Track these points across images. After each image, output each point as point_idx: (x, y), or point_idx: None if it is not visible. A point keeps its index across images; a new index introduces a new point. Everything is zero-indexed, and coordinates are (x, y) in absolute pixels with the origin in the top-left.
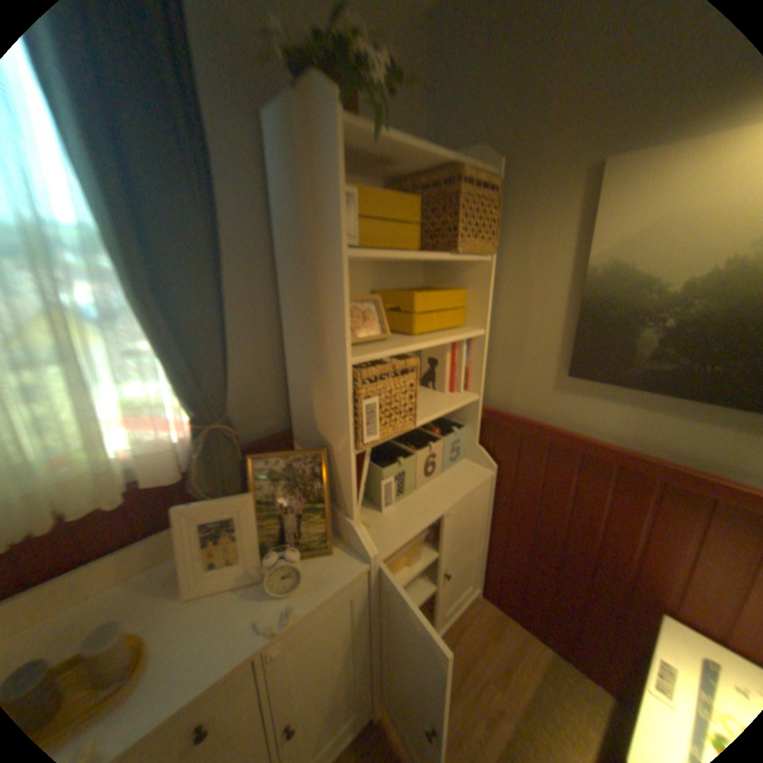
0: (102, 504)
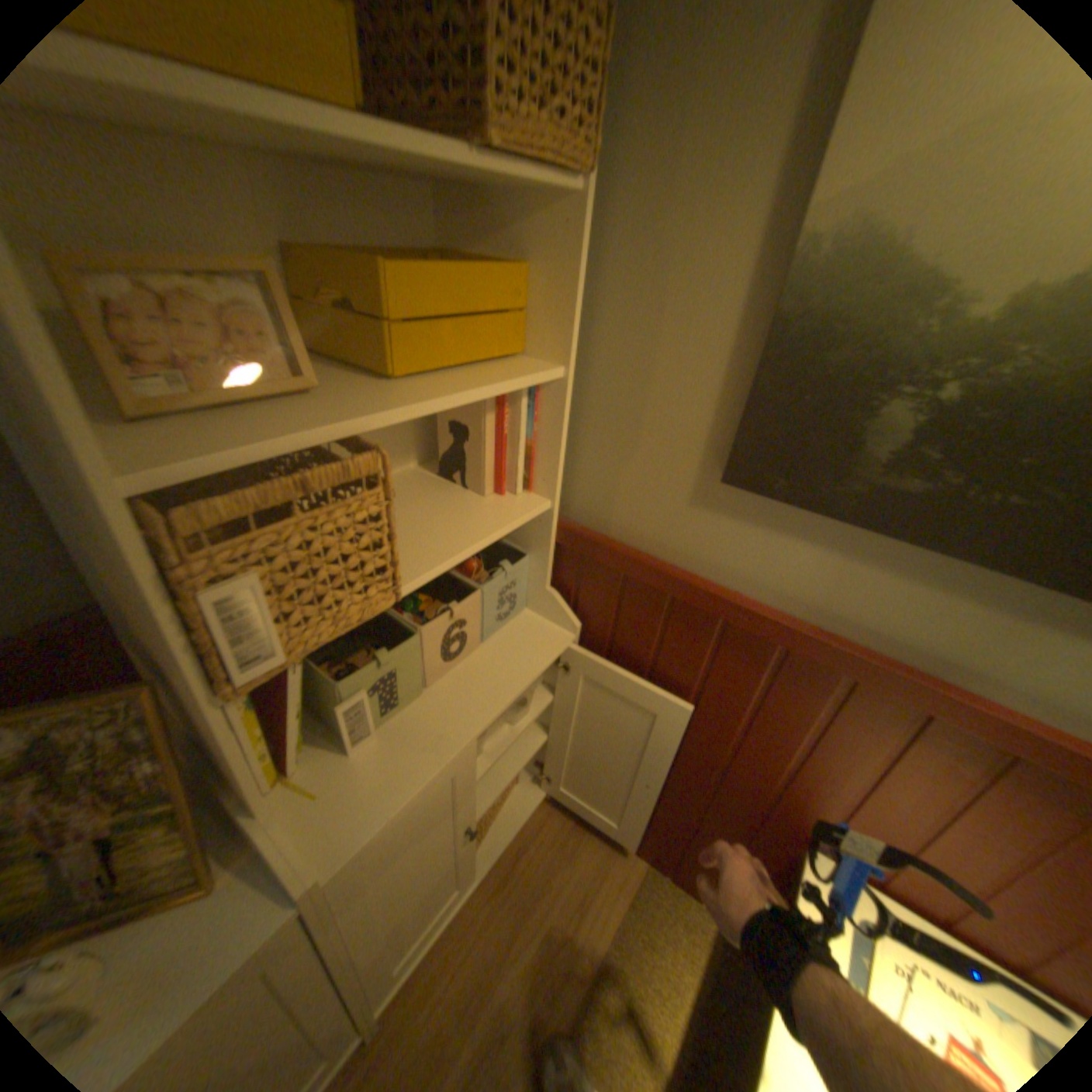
0: None
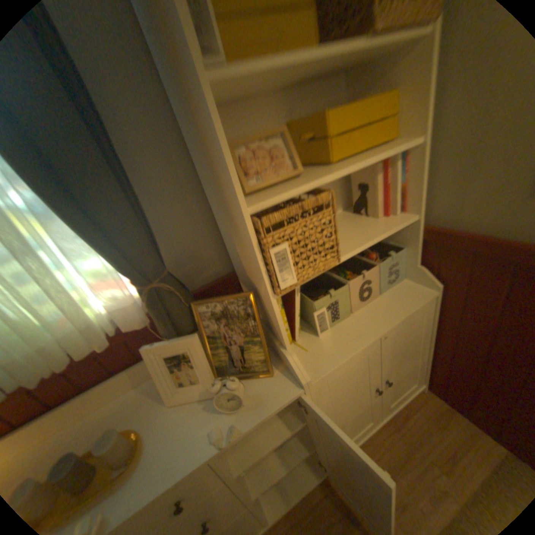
0: (93, 348)
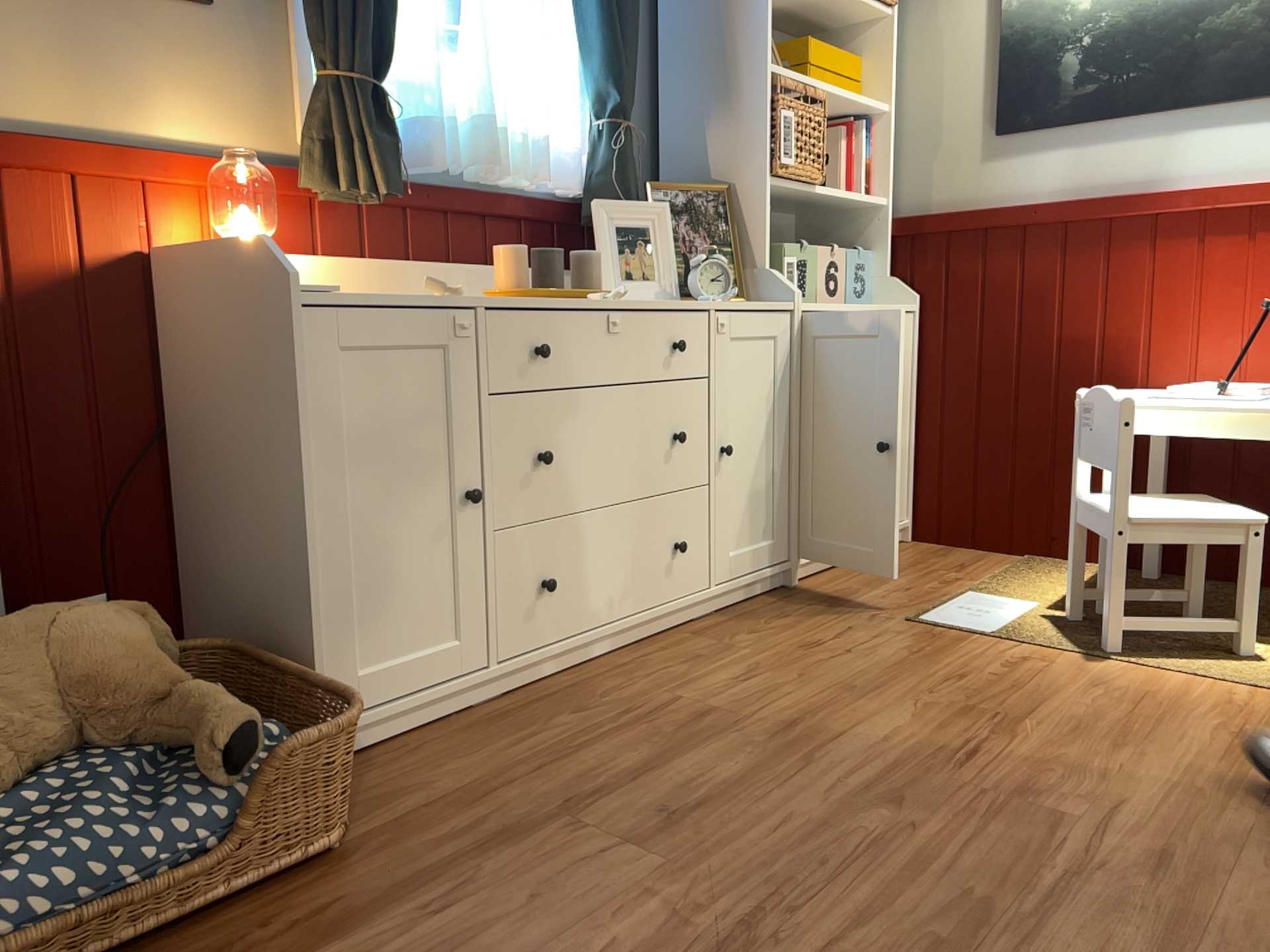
0: (542, 175)
